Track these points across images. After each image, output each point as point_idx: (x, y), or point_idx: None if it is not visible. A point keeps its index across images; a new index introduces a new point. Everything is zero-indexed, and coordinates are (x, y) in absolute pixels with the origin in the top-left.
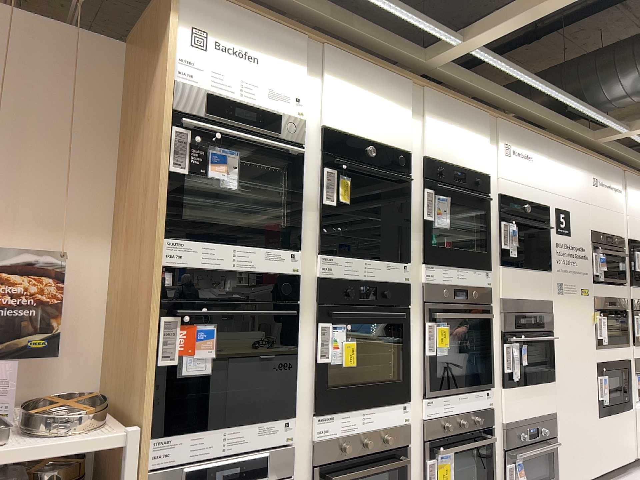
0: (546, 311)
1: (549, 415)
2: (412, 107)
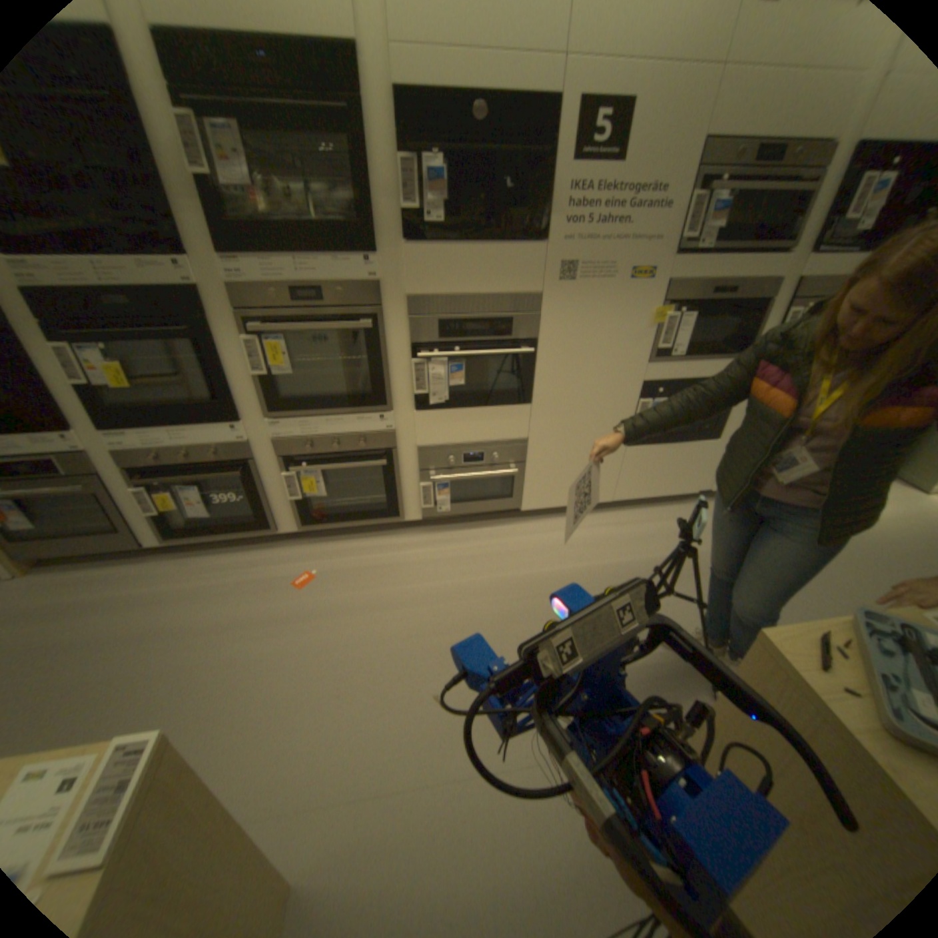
0: (522, 312)
1: (509, 443)
2: None
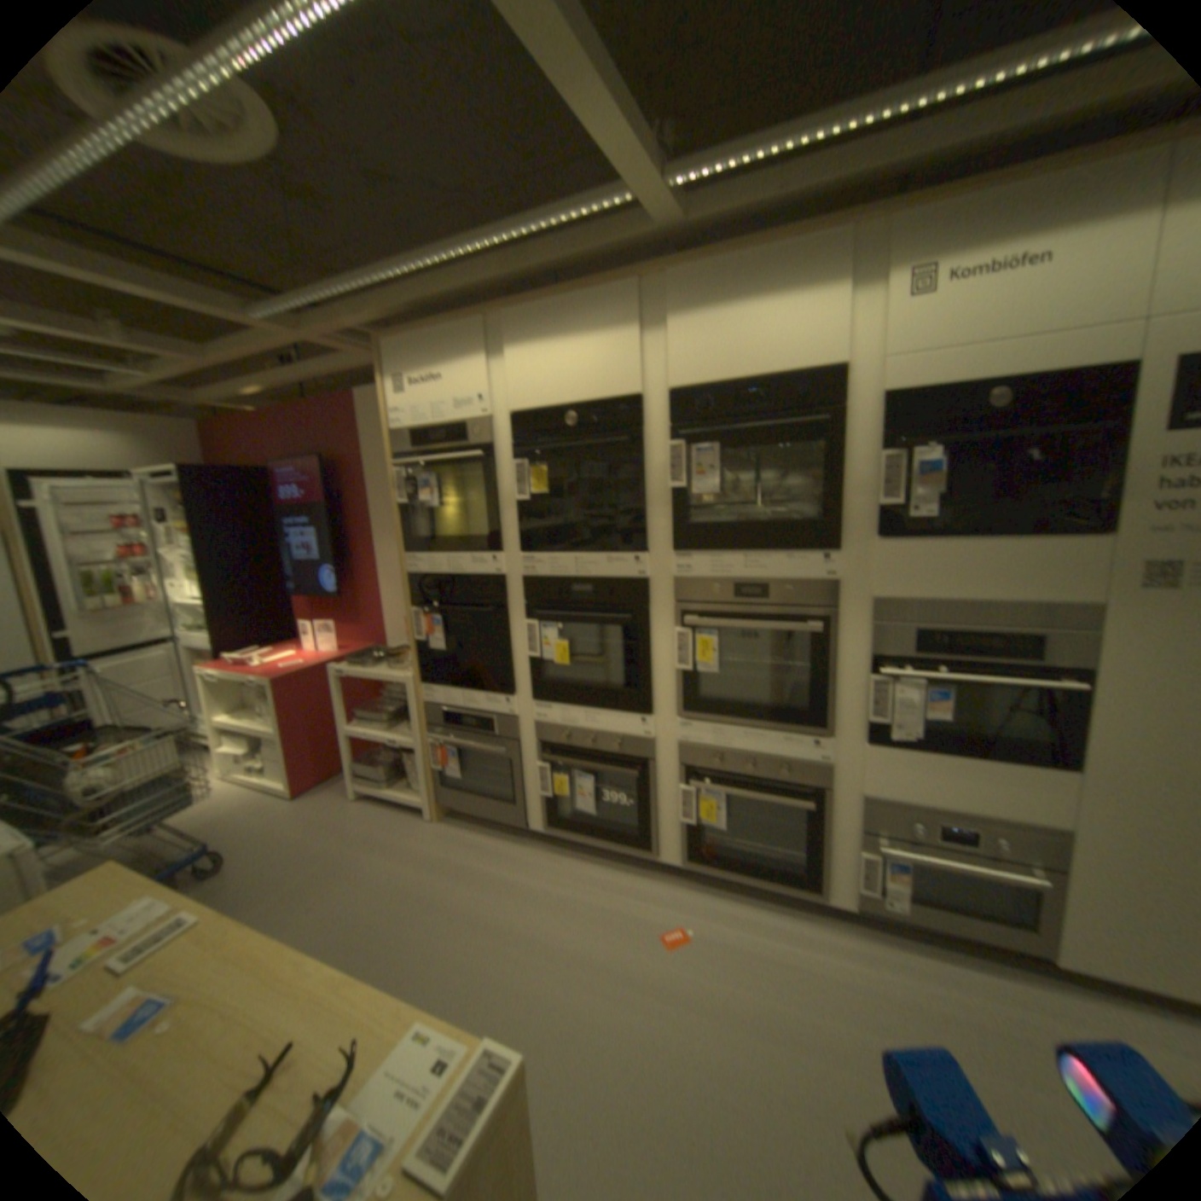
0: (1066, 629)
1: (1033, 831)
2: (641, 317)
